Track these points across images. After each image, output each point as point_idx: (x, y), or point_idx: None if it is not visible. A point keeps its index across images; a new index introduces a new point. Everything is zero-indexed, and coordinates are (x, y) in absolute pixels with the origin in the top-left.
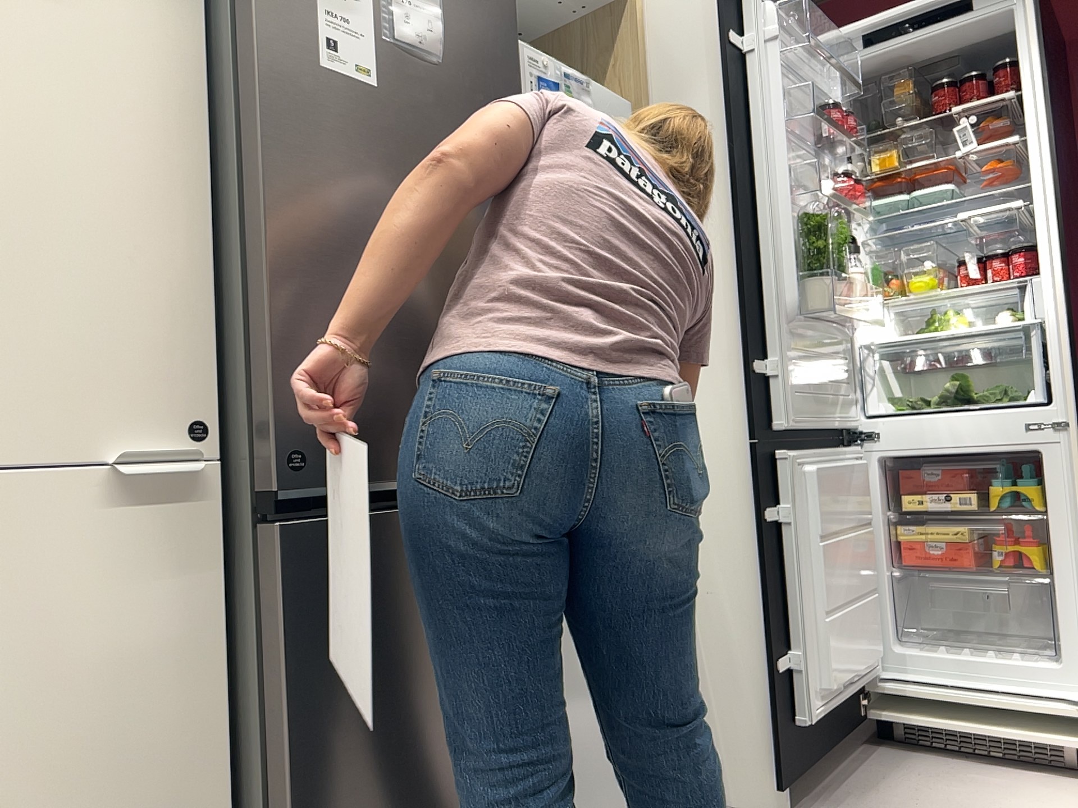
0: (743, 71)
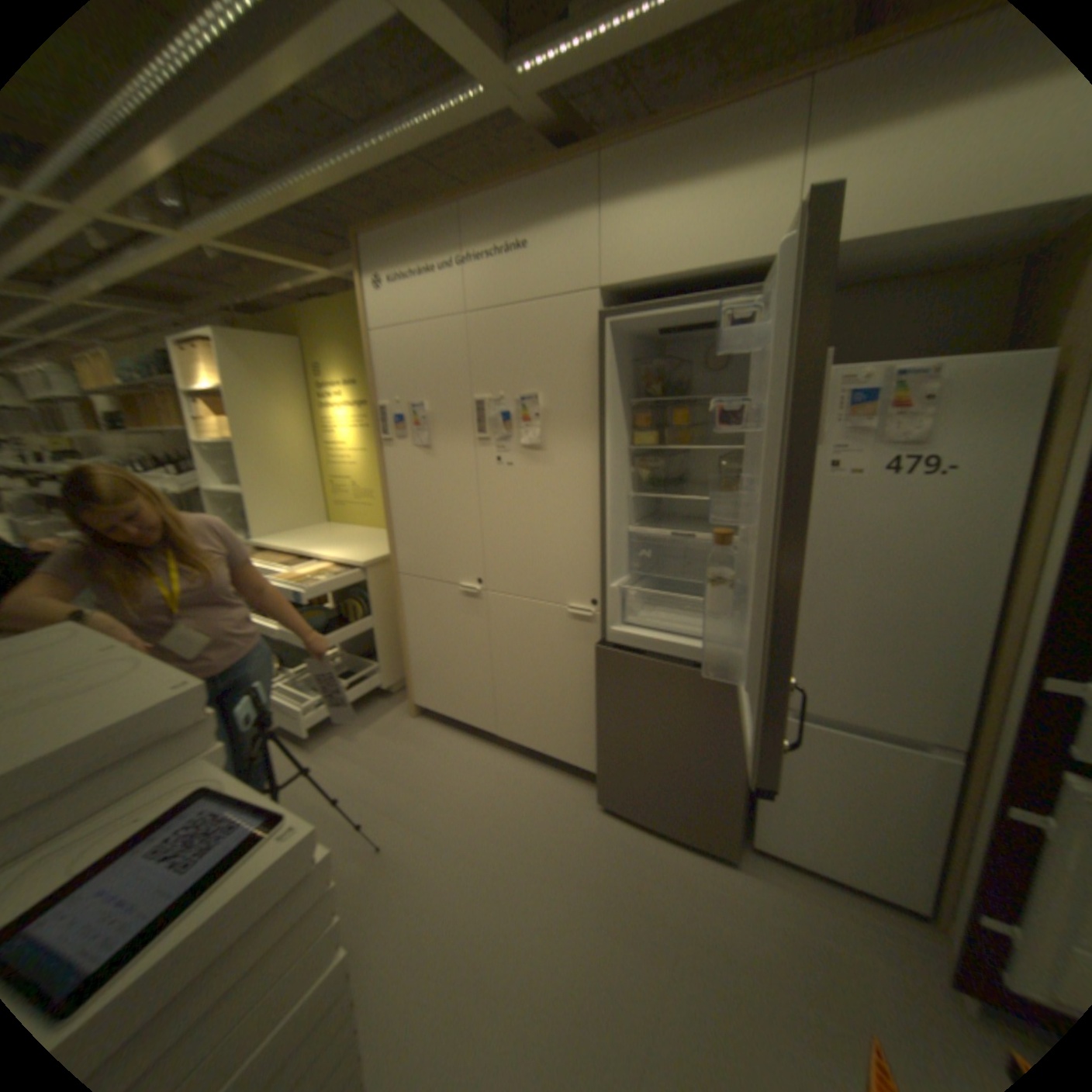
0: None
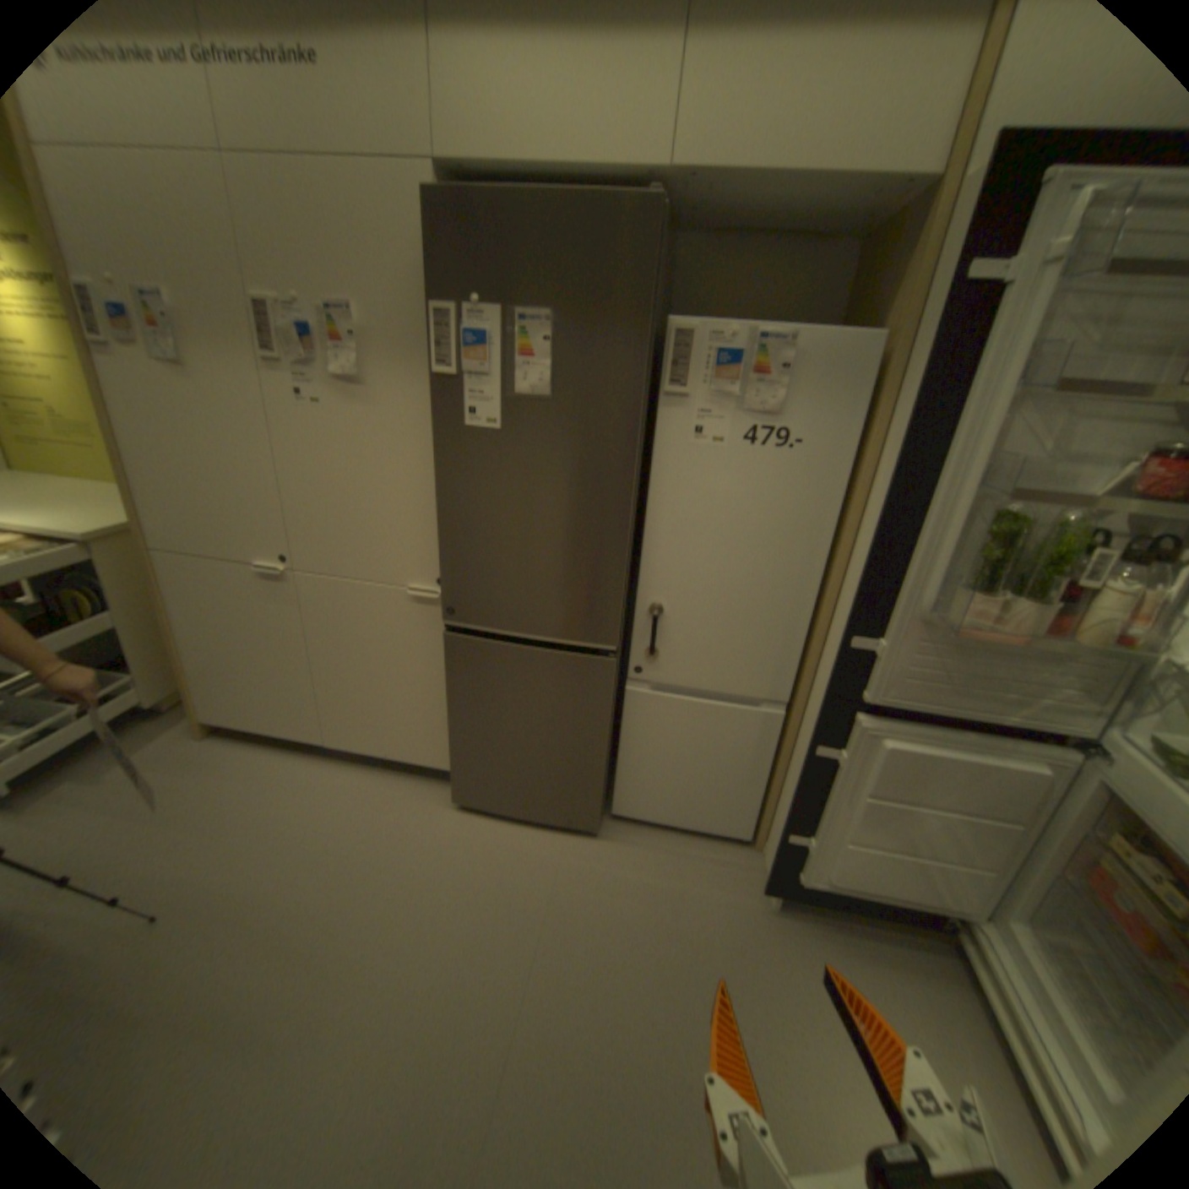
0: (991, 312)
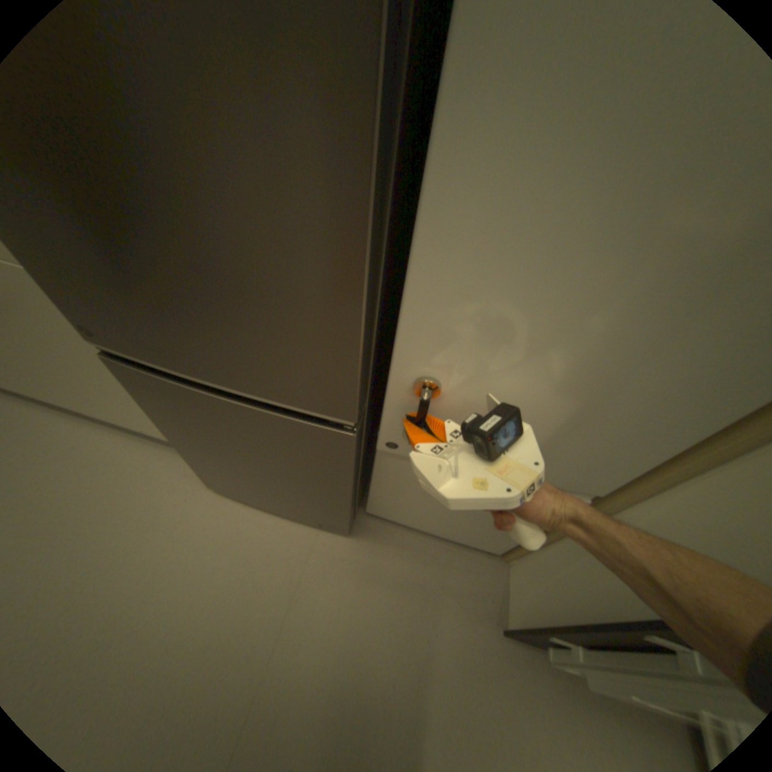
0: None
